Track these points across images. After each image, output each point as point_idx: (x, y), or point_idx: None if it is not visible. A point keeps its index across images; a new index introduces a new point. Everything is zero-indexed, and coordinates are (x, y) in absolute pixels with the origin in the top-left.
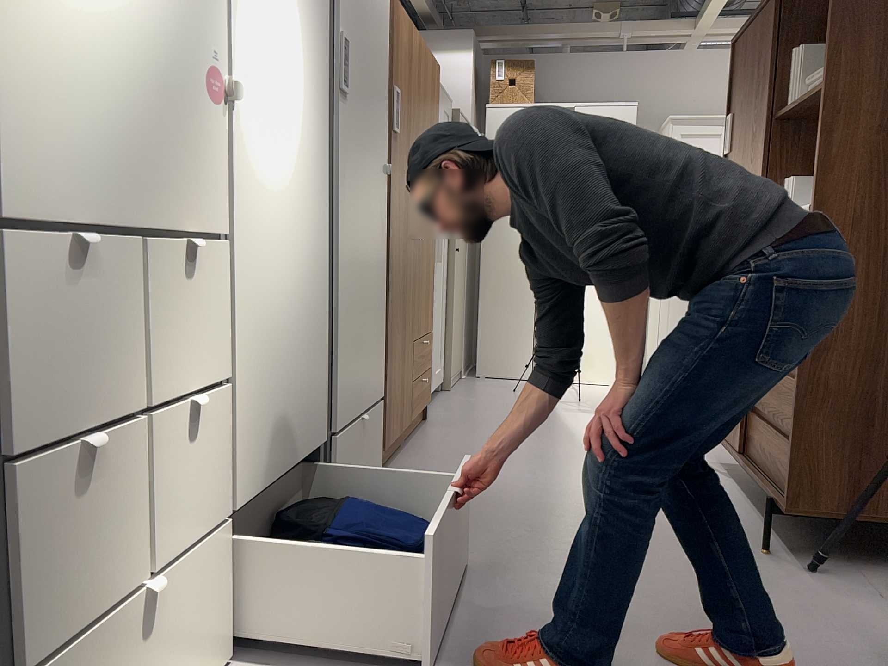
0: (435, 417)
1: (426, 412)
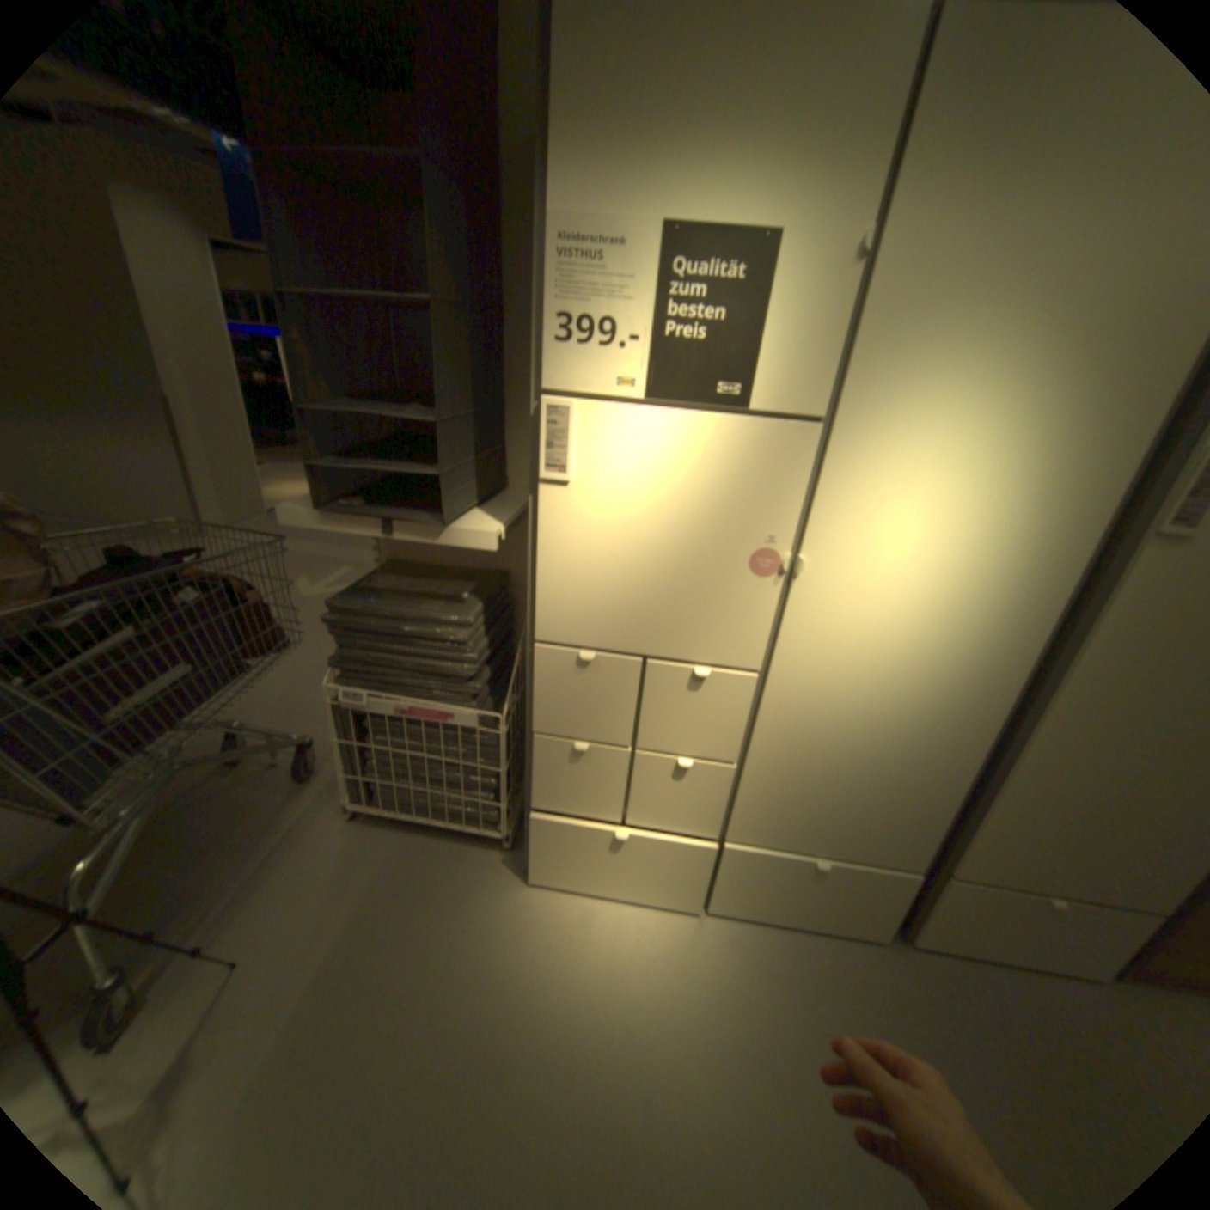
0: None
1: None
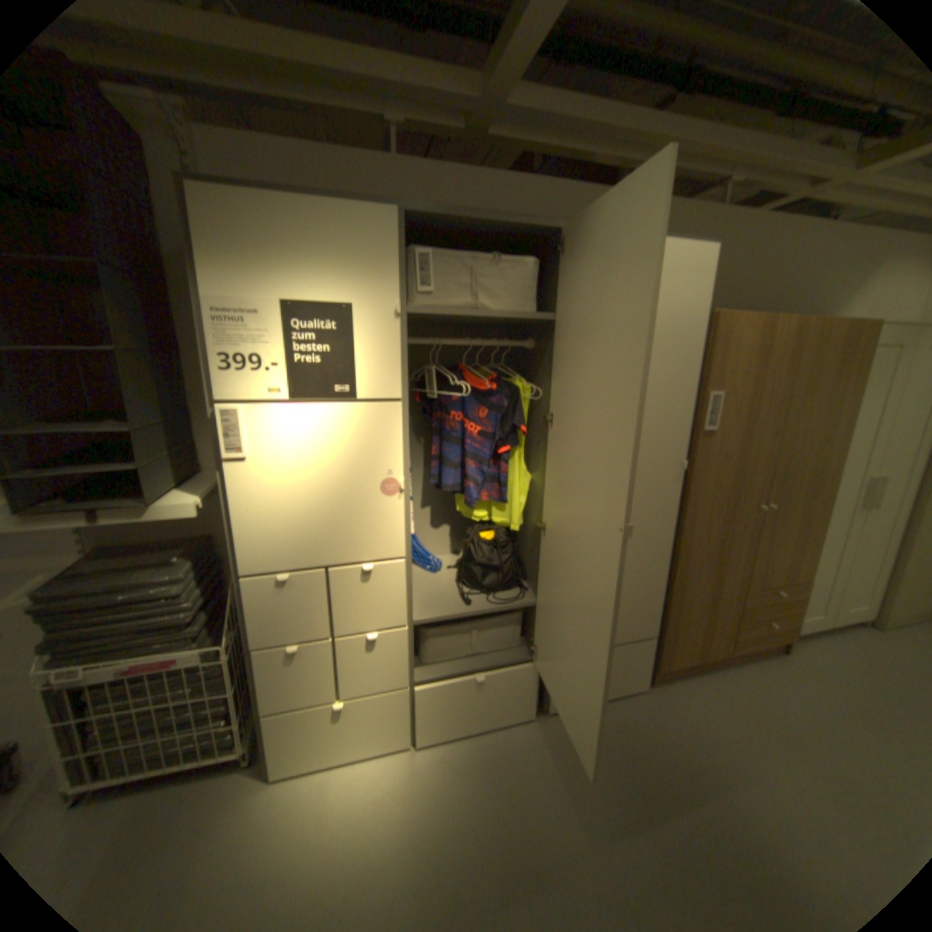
0: (812, 656)
1: (794, 649)
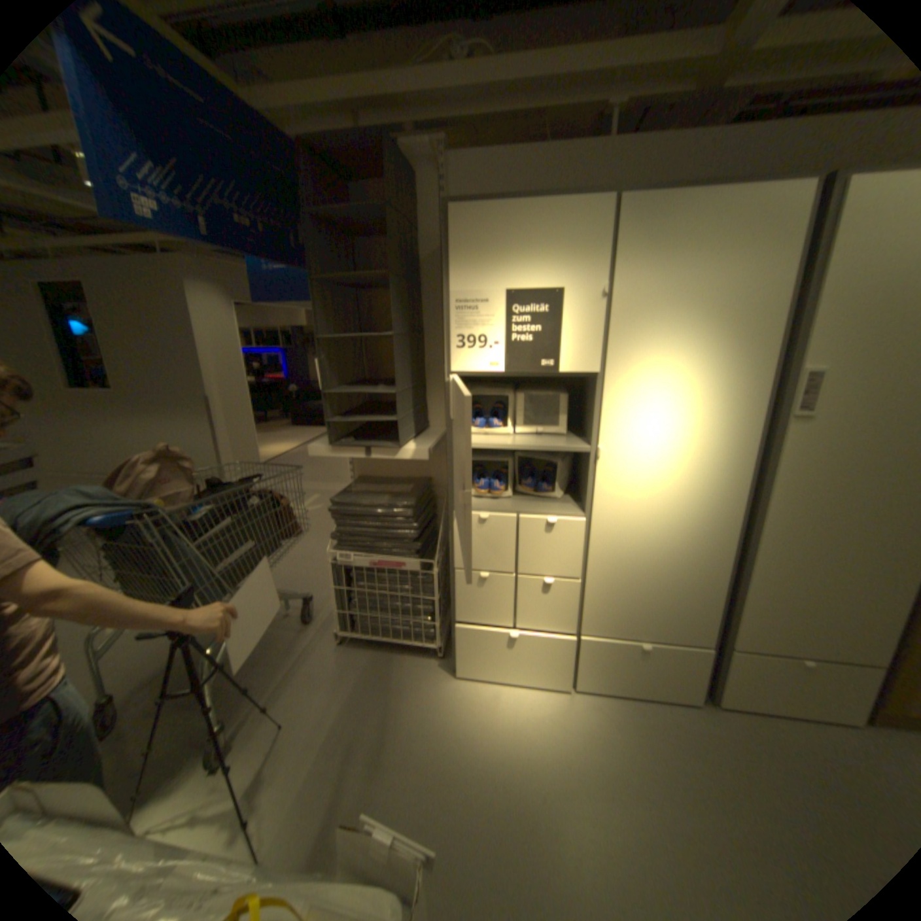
0: None
1: None
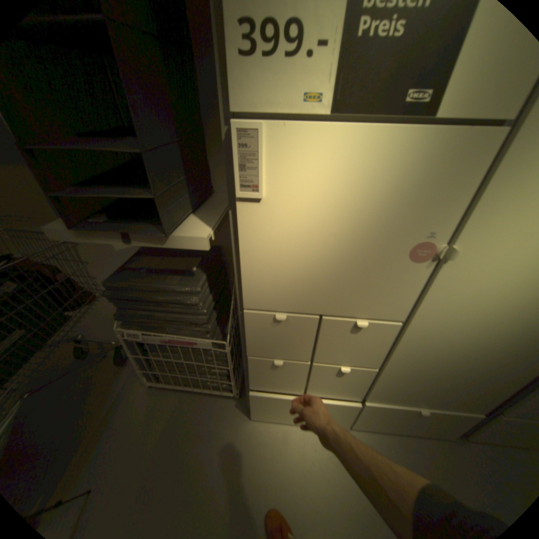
0: None
1: None
